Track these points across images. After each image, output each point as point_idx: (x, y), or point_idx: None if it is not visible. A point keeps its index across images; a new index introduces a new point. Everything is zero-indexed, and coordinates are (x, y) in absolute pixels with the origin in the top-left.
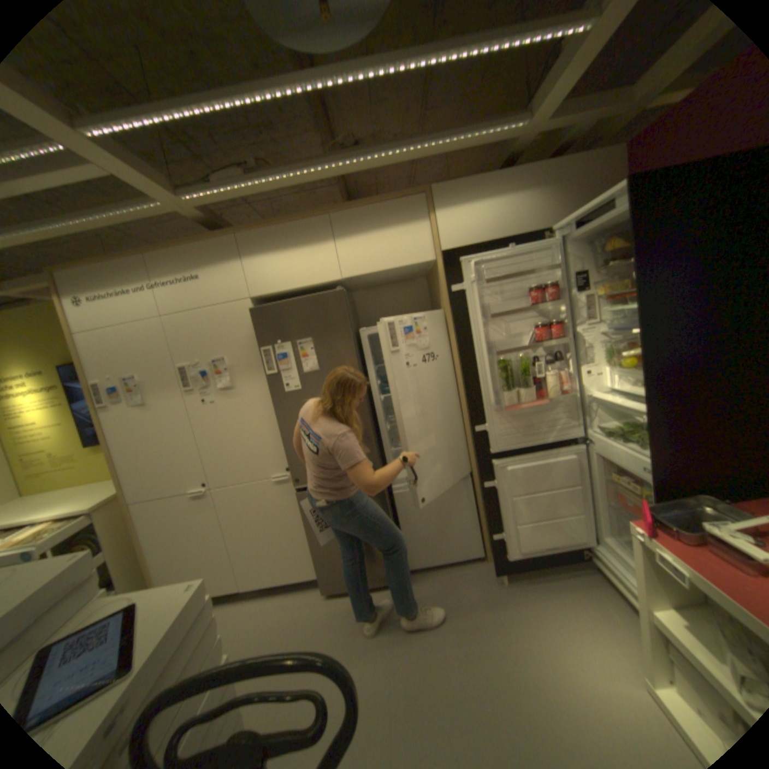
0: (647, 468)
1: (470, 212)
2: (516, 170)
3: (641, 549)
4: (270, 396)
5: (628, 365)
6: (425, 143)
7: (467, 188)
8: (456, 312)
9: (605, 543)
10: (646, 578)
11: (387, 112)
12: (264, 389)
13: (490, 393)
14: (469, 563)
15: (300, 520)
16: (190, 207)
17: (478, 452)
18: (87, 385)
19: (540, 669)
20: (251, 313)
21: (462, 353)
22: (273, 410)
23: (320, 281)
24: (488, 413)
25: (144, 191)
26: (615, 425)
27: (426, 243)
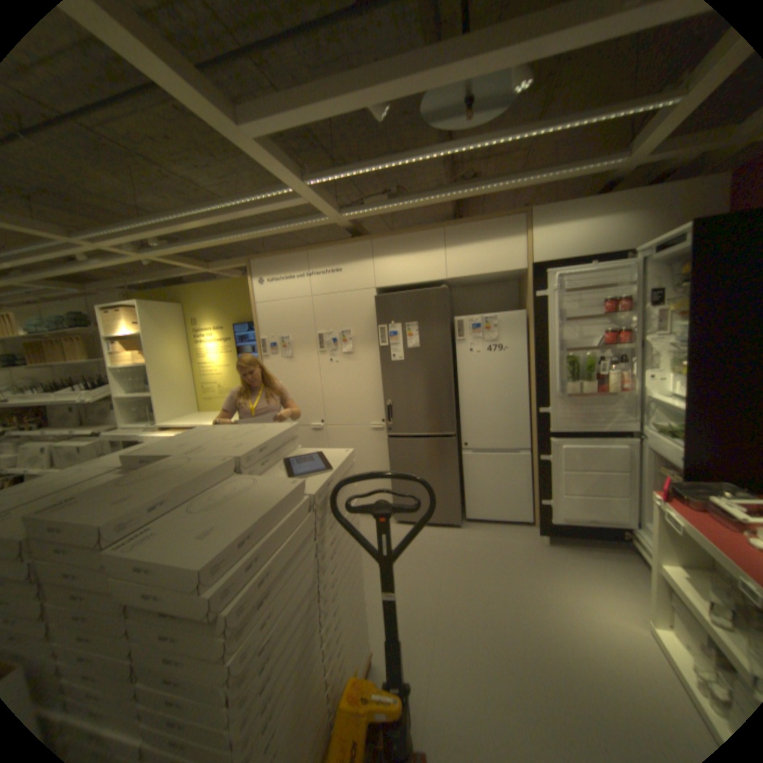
0: (685, 458)
1: (564, 231)
2: (613, 196)
3: (660, 513)
4: (379, 363)
5: (687, 373)
6: (531, 177)
7: (564, 210)
8: (538, 313)
9: (647, 527)
10: (660, 537)
11: (503, 149)
12: (375, 358)
13: (557, 383)
14: (519, 525)
15: (386, 461)
16: (346, 221)
17: (540, 432)
18: (259, 340)
19: (562, 600)
20: (374, 299)
21: (538, 347)
22: (380, 374)
23: (430, 279)
24: (553, 399)
25: (322, 212)
26: (667, 423)
27: (521, 254)
